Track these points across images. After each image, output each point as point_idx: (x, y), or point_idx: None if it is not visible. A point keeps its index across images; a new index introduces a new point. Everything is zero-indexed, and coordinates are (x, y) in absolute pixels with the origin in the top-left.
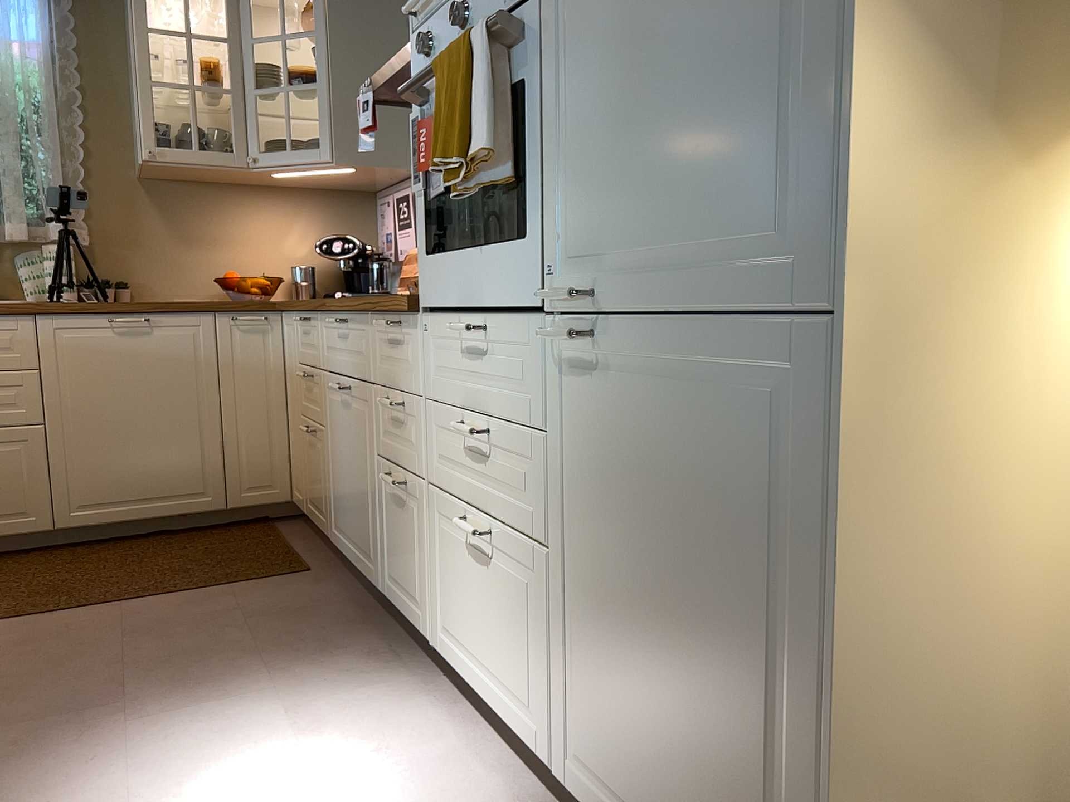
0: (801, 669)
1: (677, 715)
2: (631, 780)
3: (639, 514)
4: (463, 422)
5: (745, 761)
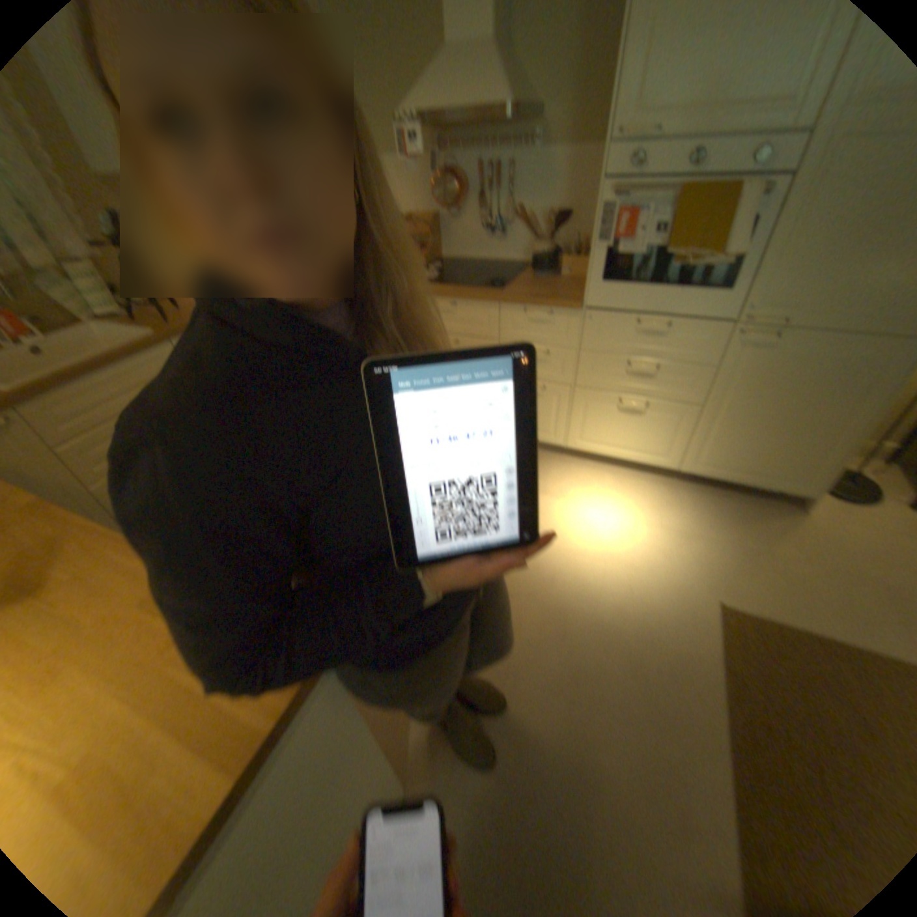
0: (850, 423)
1: (775, 442)
2: (735, 462)
3: (777, 391)
4: (624, 361)
5: (809, 447)
